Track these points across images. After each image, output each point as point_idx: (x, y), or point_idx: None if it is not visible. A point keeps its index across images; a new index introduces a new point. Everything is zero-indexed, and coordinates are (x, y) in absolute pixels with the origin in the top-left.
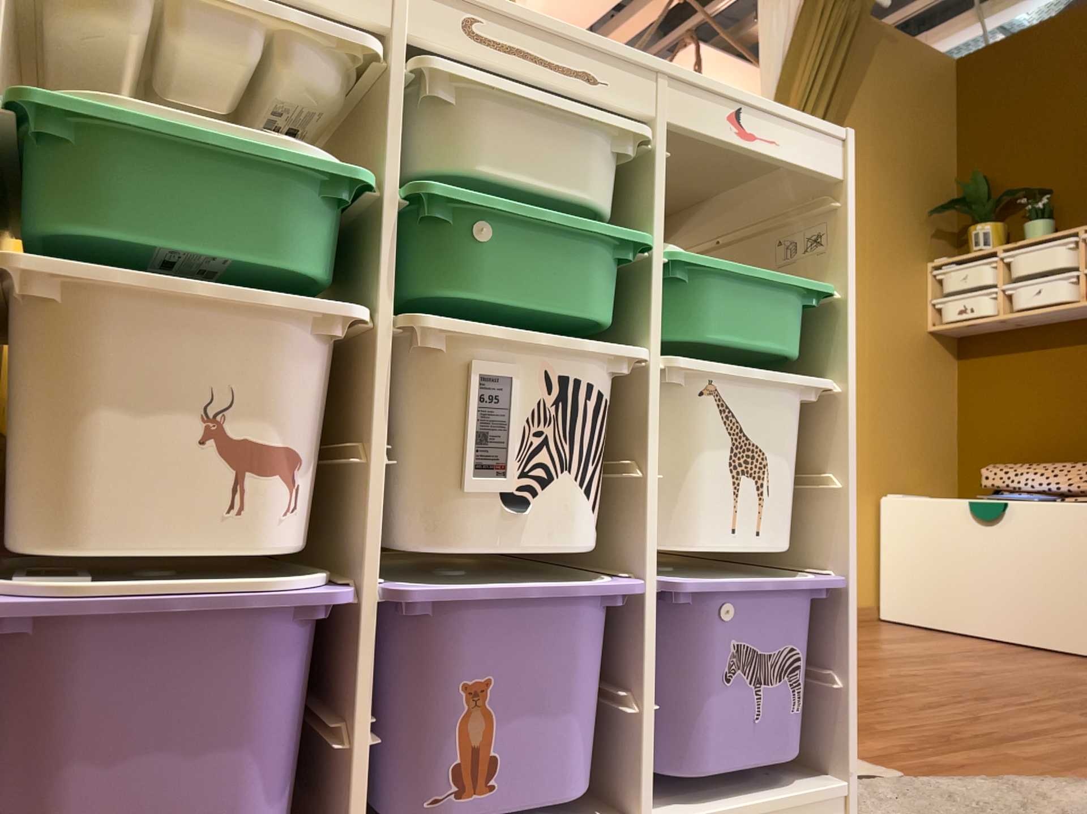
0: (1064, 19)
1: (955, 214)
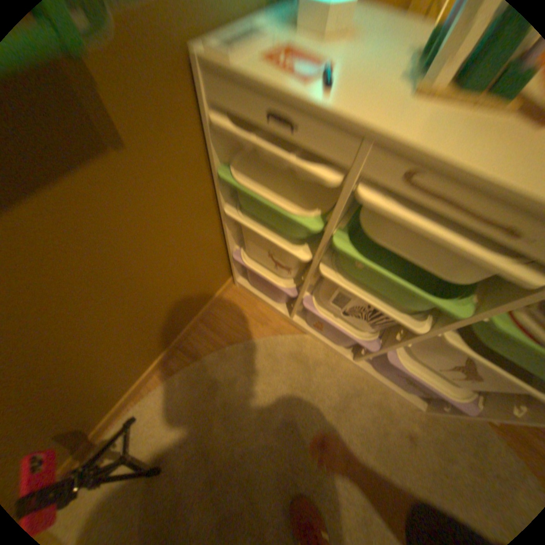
0: None
1: None
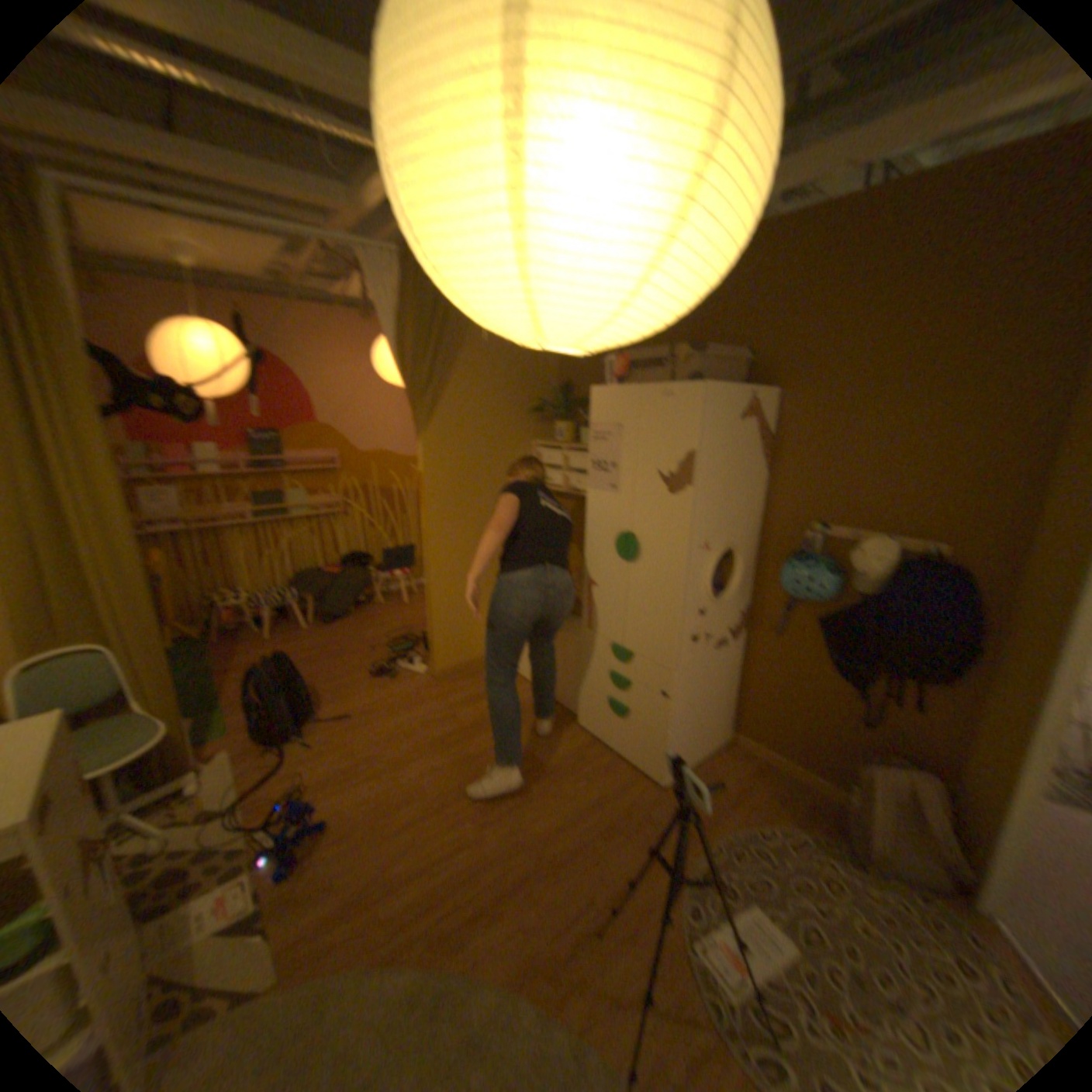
0: None
1: (552, 414)
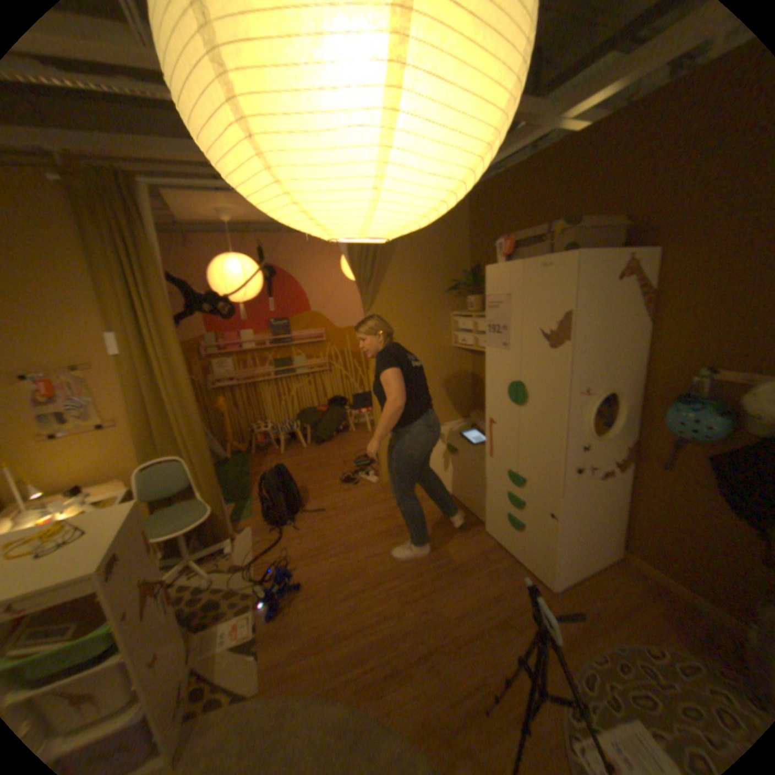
0: (513, 168)
1: (462, 289)
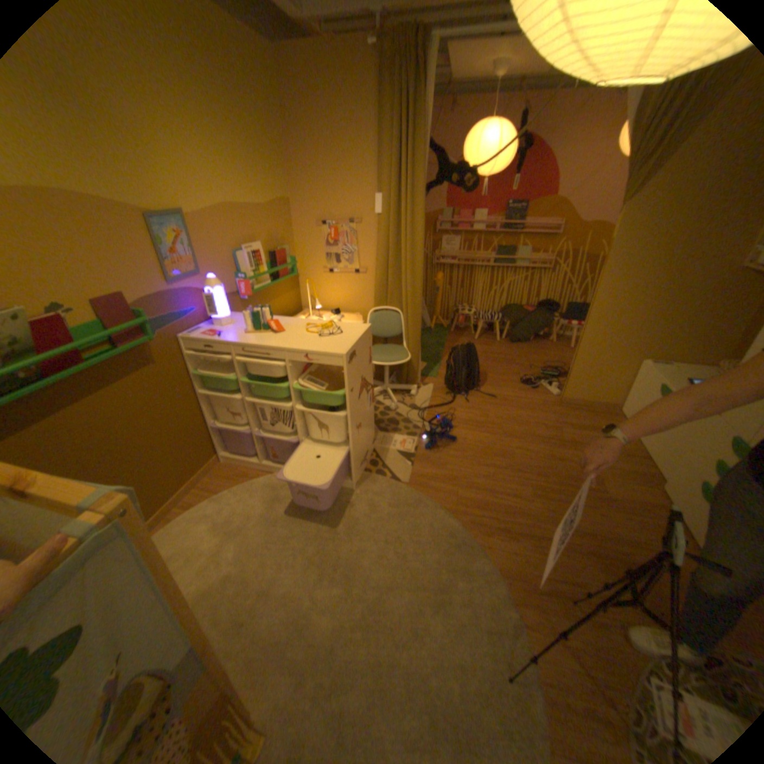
0: None
1: None
